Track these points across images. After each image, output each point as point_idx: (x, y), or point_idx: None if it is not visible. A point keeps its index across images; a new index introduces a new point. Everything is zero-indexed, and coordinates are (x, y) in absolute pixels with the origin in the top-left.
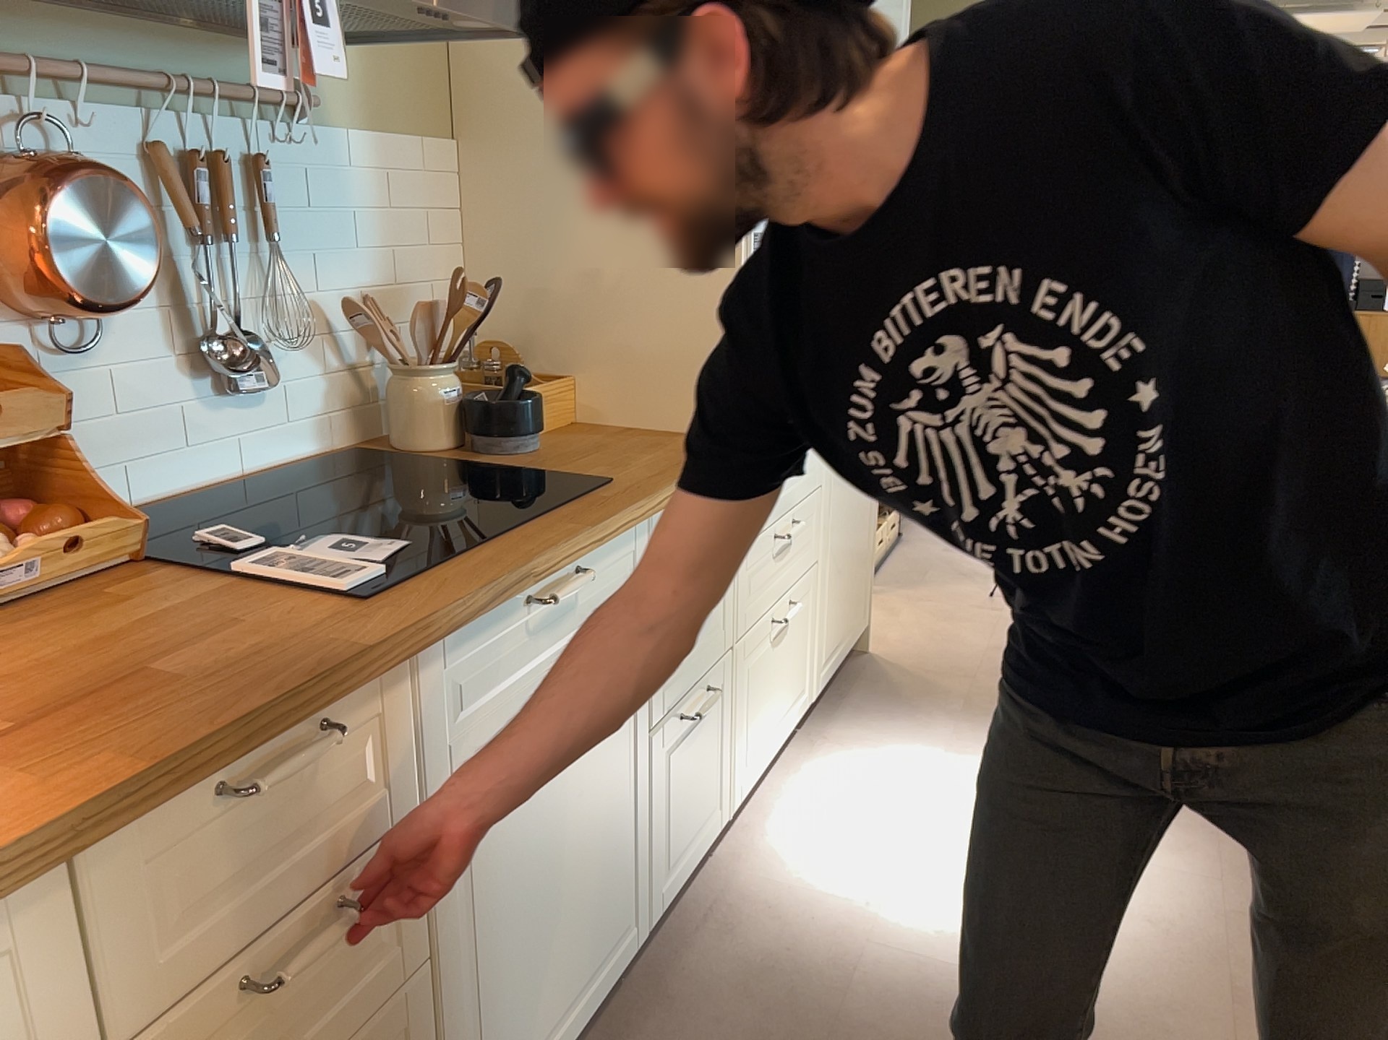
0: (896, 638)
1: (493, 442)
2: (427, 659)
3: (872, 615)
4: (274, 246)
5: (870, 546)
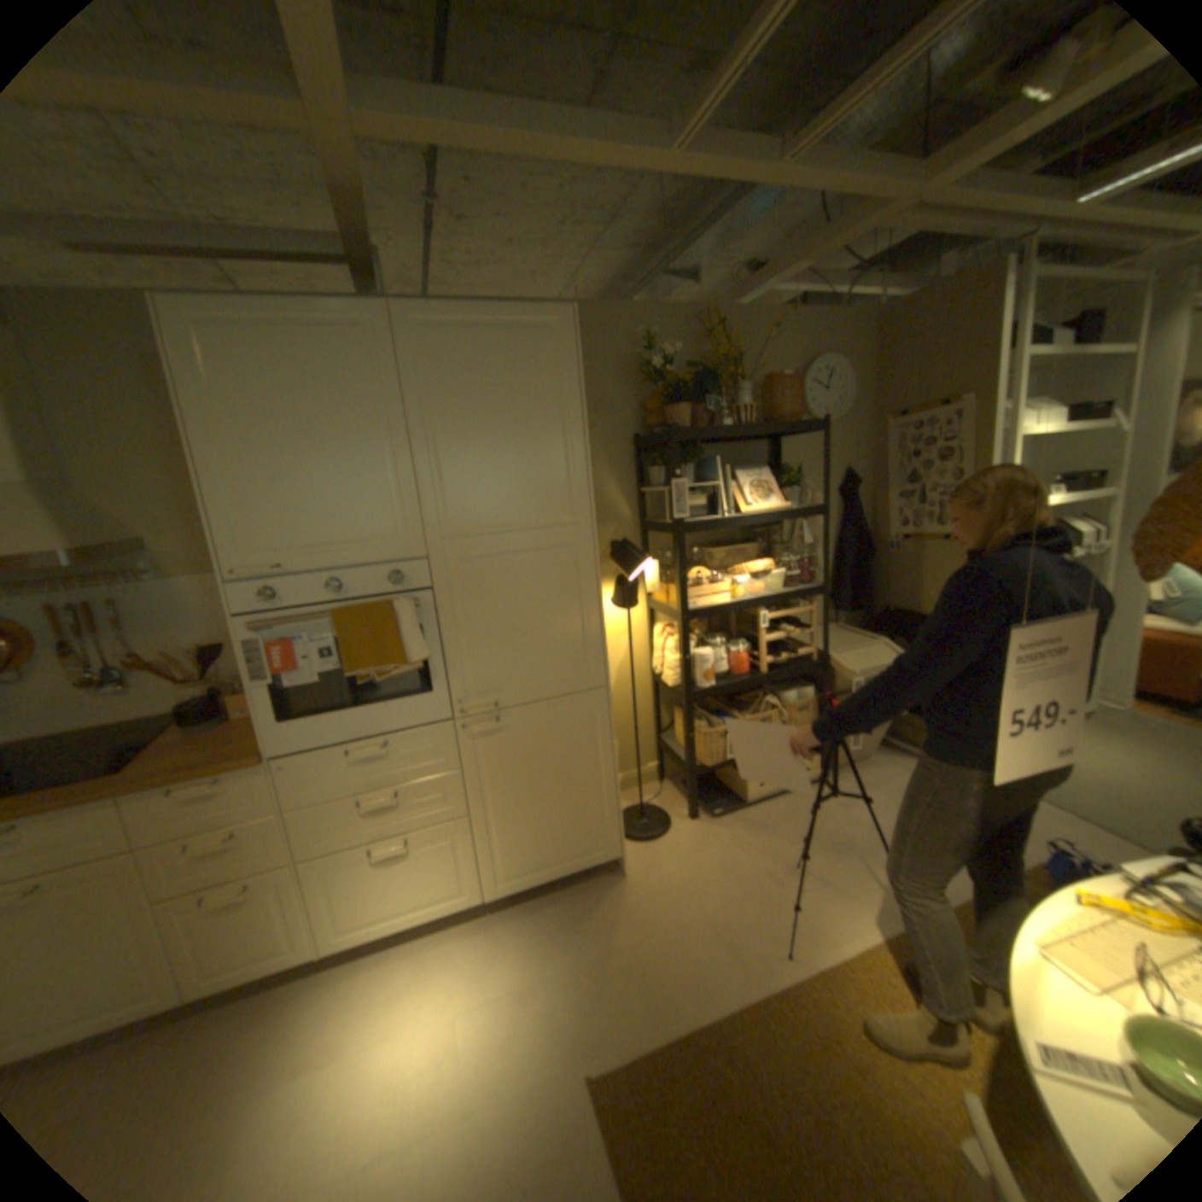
0: (660, 874)
1: (178, 728)
2: None
3: (623, 851)
4: (114, 635)
5: (601, 805)
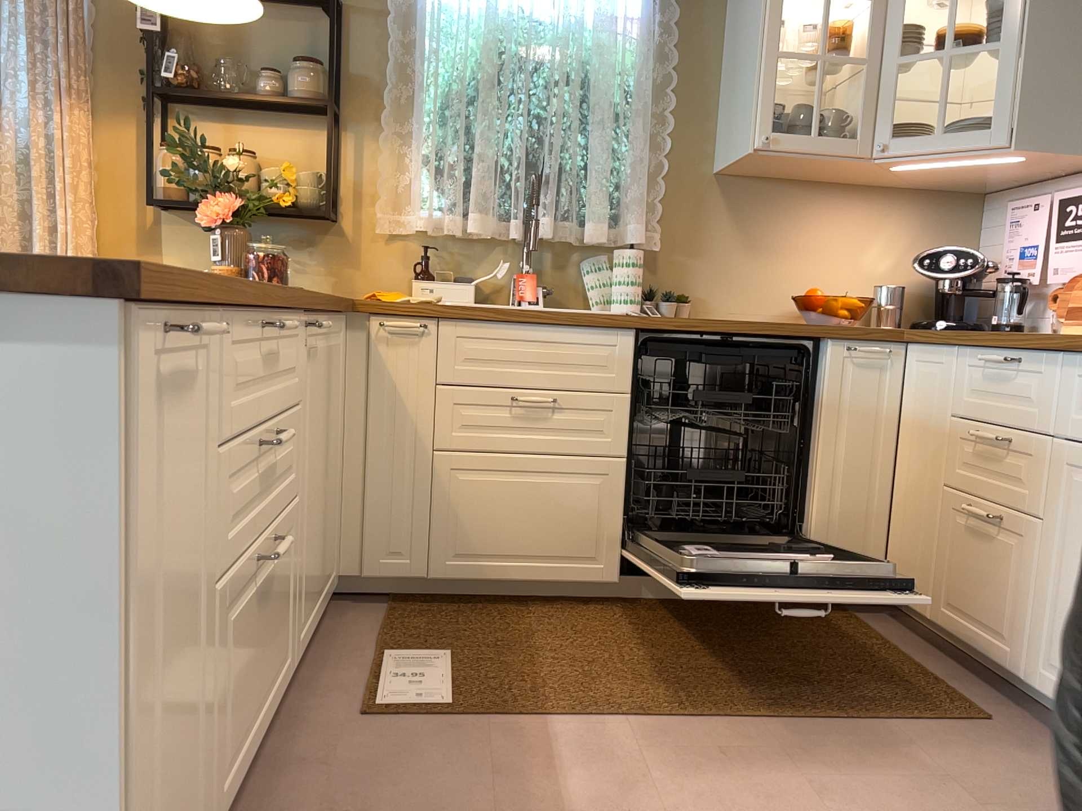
0: None
1: None
2: (1073, 365)
3: None
4: None
5: None
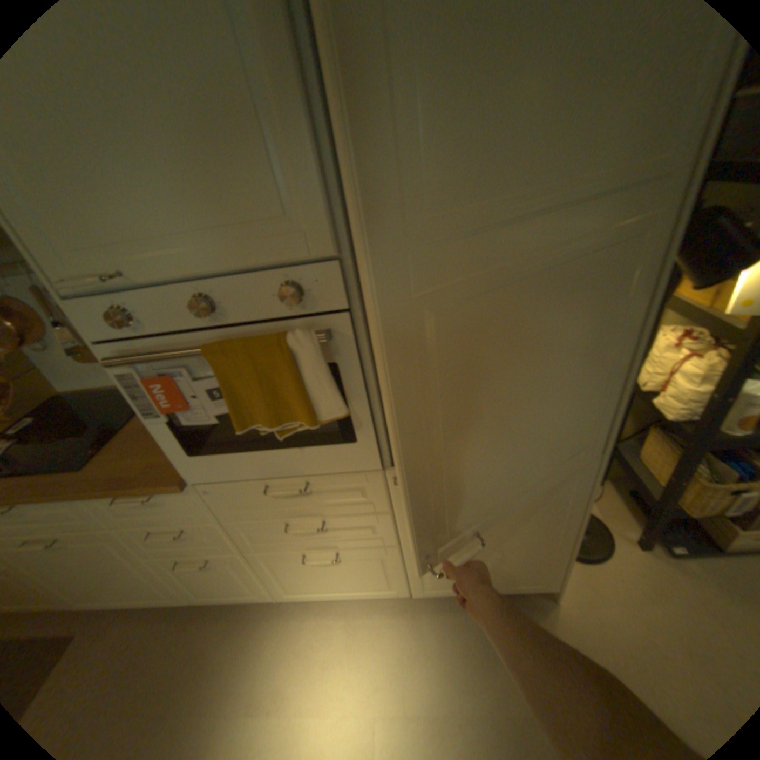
0: (603, 619)
1: None
2: None
3: (565, 590)
4: None
5: (553, 557)
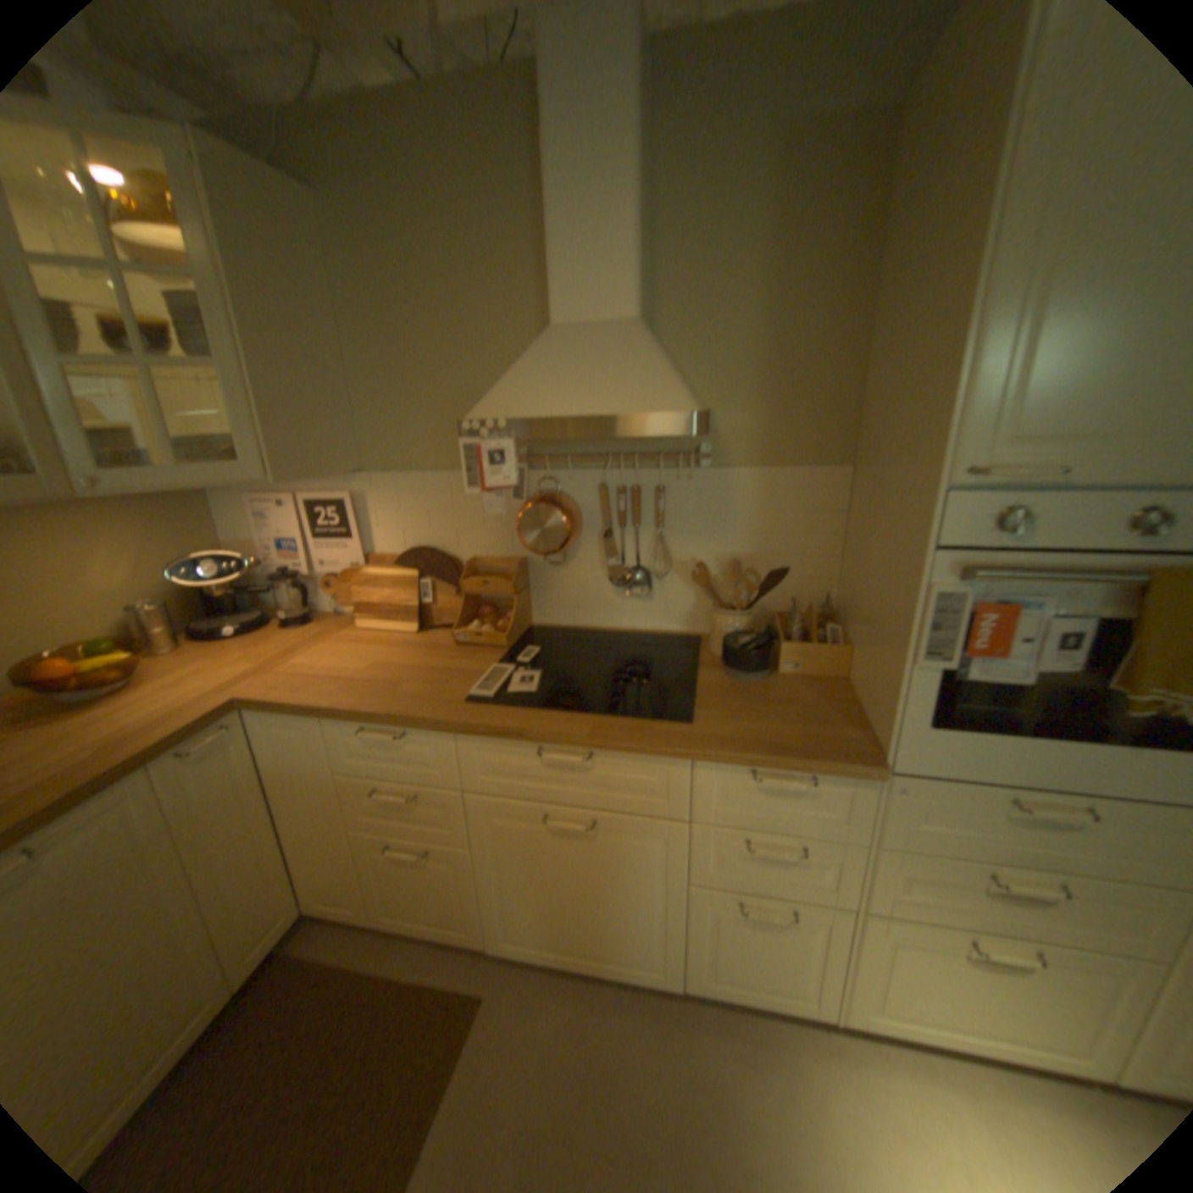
0: None
1: (726, 666)
2: (467, 738)
3: None
4: (660, 529)
5: None
